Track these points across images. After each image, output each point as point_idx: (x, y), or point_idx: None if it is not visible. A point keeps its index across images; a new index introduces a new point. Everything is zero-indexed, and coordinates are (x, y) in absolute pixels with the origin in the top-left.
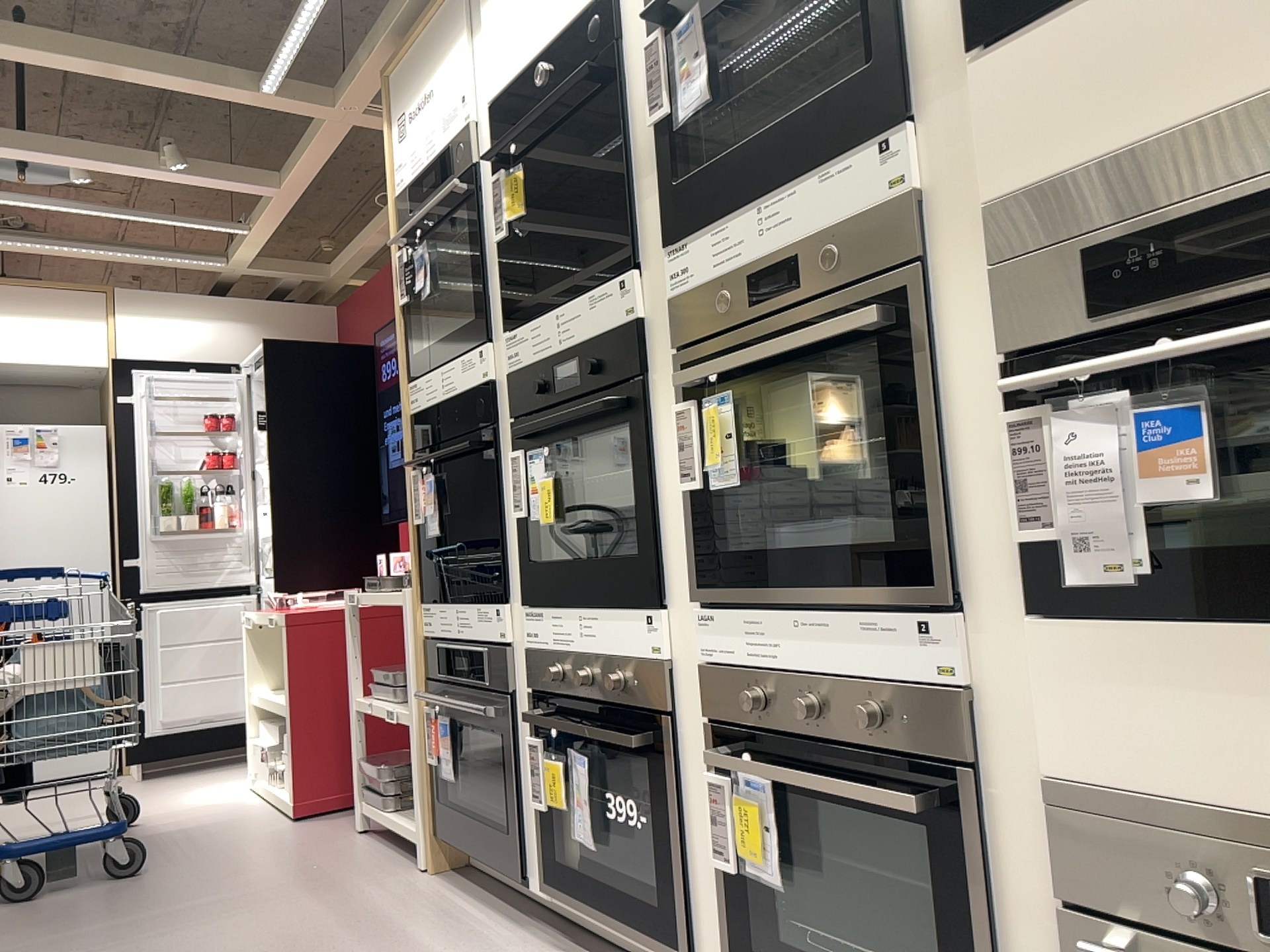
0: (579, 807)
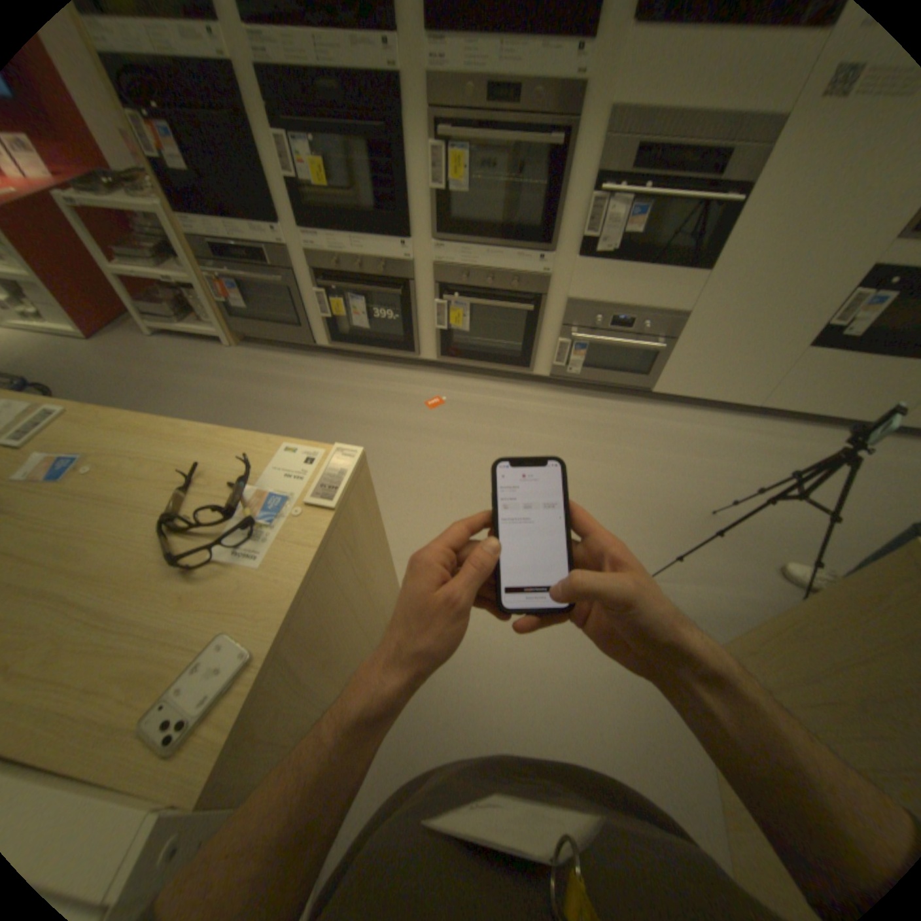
0: (355, 317)
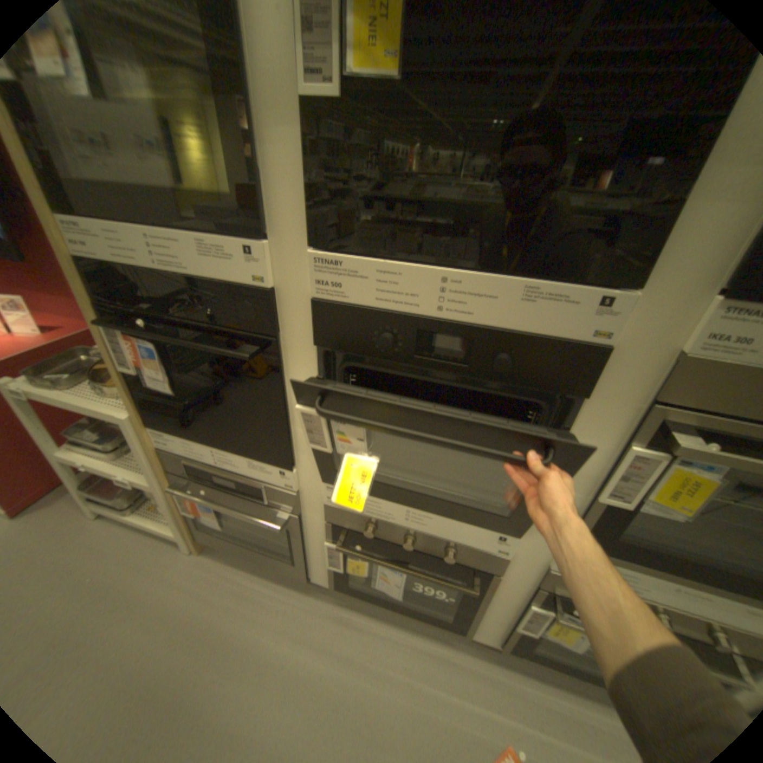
0: (383, 581)
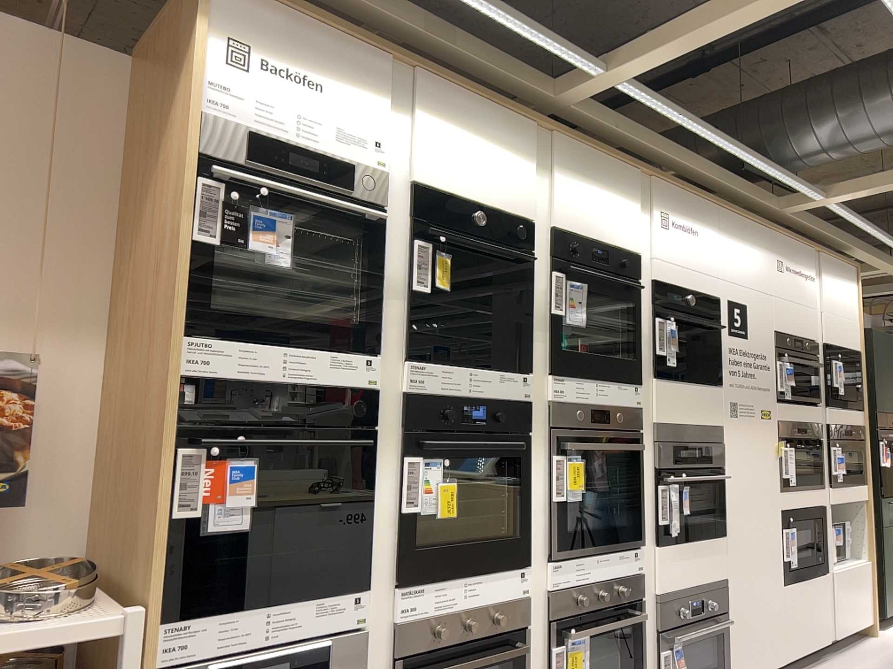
0: None
